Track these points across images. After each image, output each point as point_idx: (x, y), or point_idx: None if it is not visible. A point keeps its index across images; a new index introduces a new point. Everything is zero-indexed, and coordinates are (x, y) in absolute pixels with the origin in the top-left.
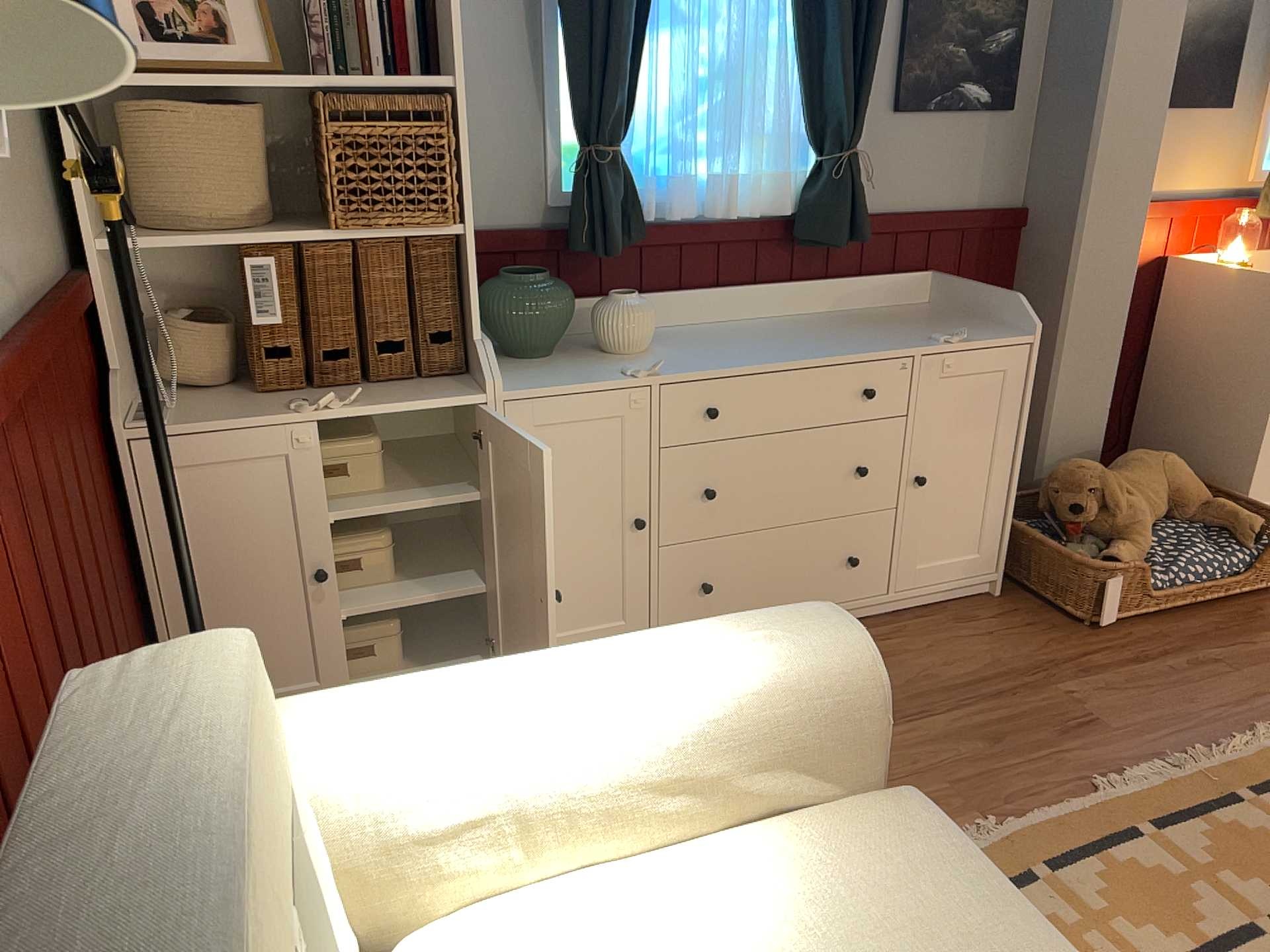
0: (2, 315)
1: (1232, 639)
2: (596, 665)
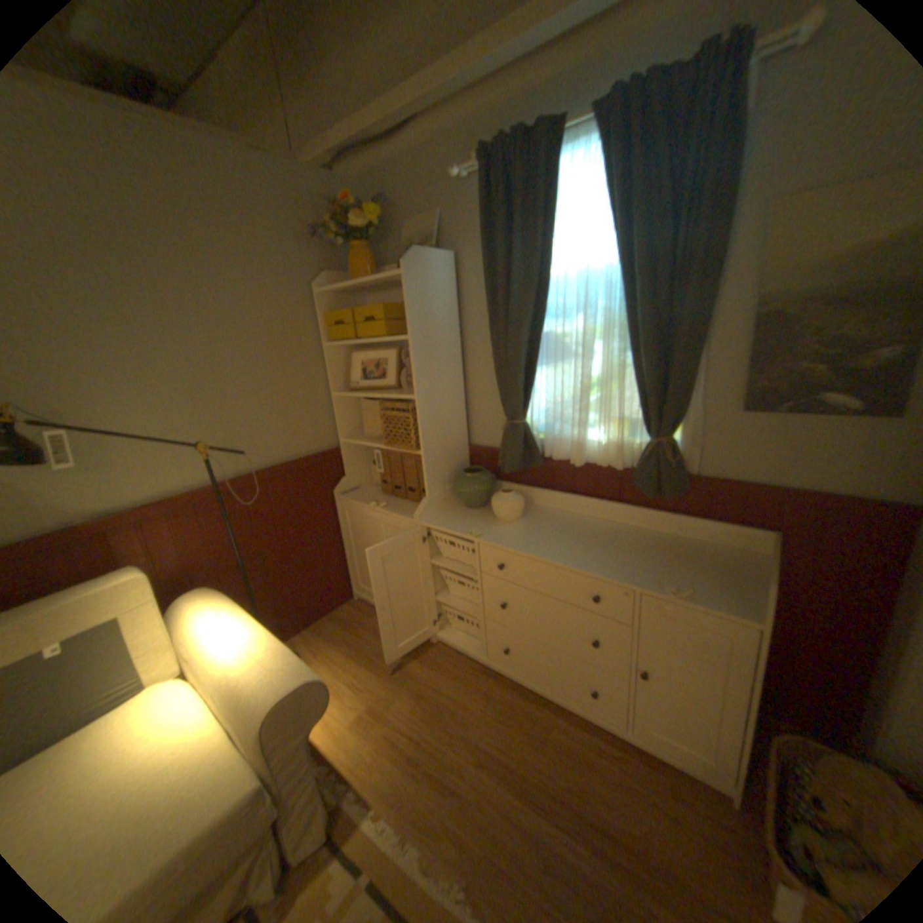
0: (254, 466)
1: None
2: (237, 641)
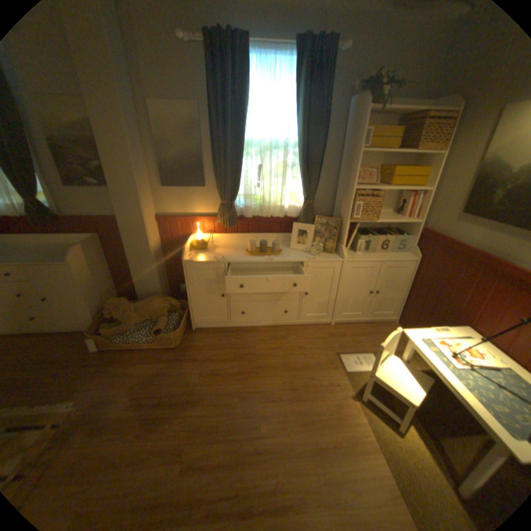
0: None
1: (123, 366)
2: None
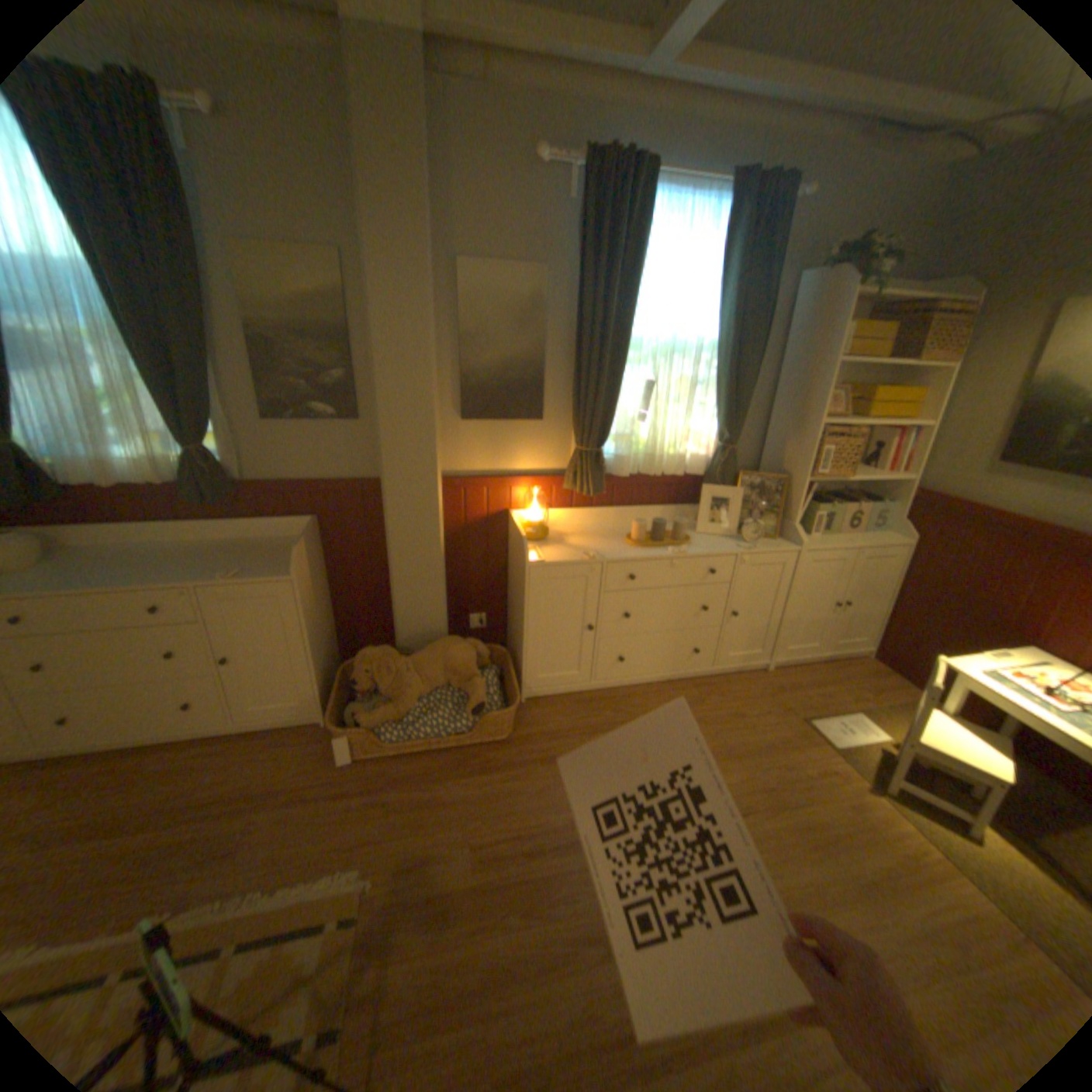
0: None
1: (419, 785)
2: None
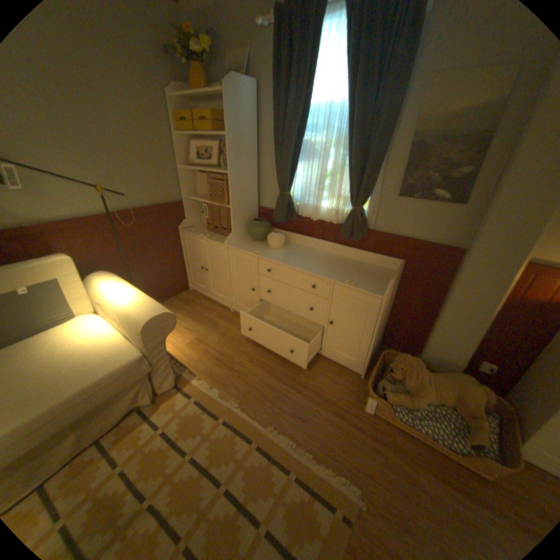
0: (130, 206)
1: (411, 463)
2: (126, 294)
